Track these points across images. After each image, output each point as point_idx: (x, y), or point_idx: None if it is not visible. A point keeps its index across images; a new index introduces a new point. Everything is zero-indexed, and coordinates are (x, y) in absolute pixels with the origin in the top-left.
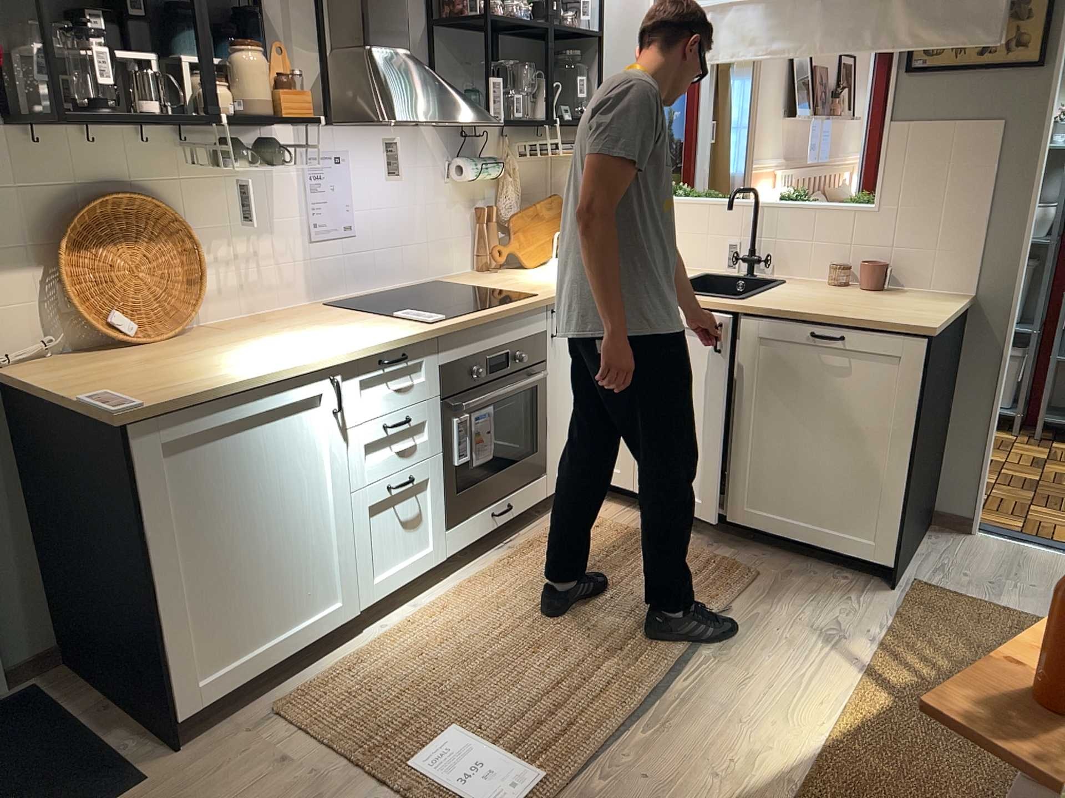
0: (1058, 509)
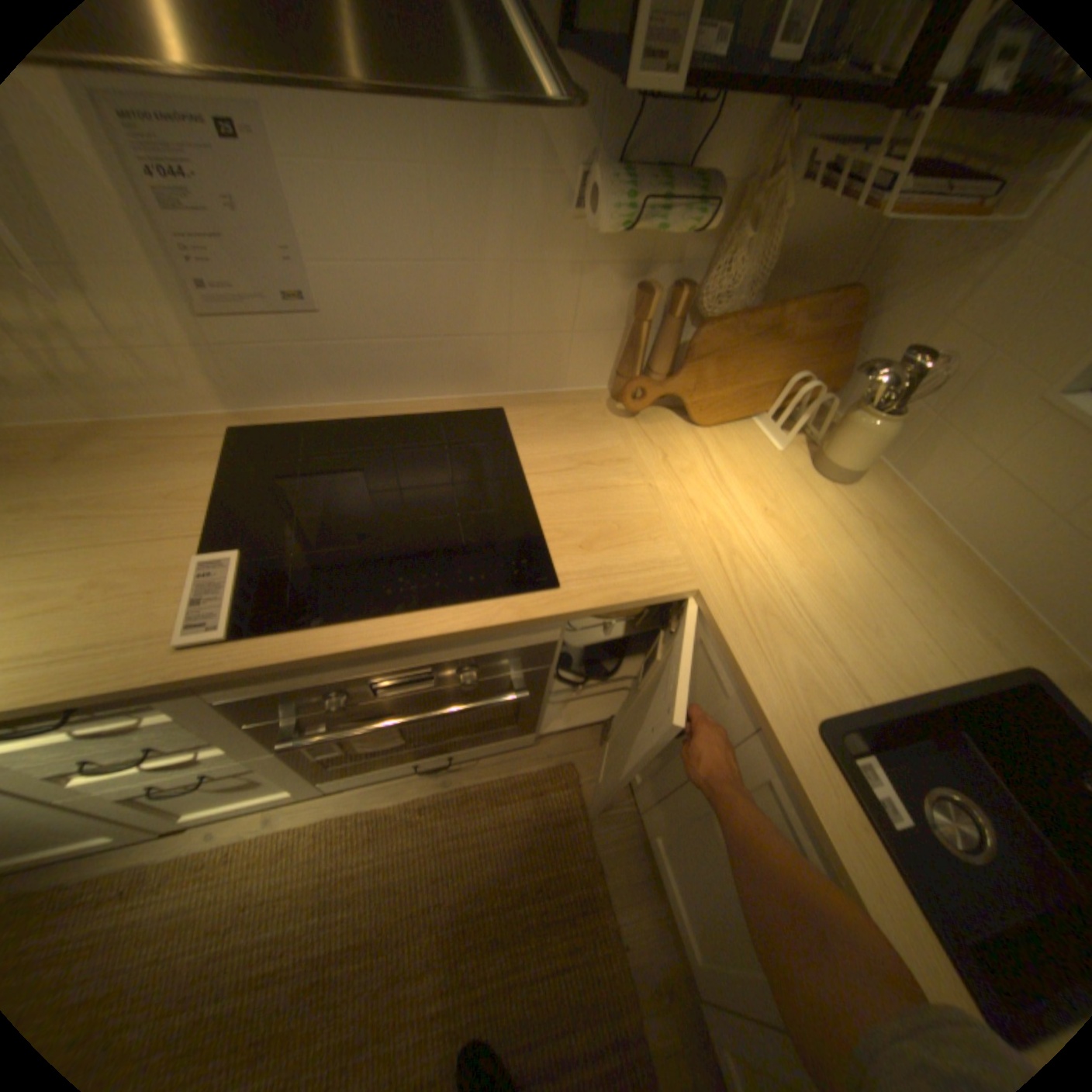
0: None
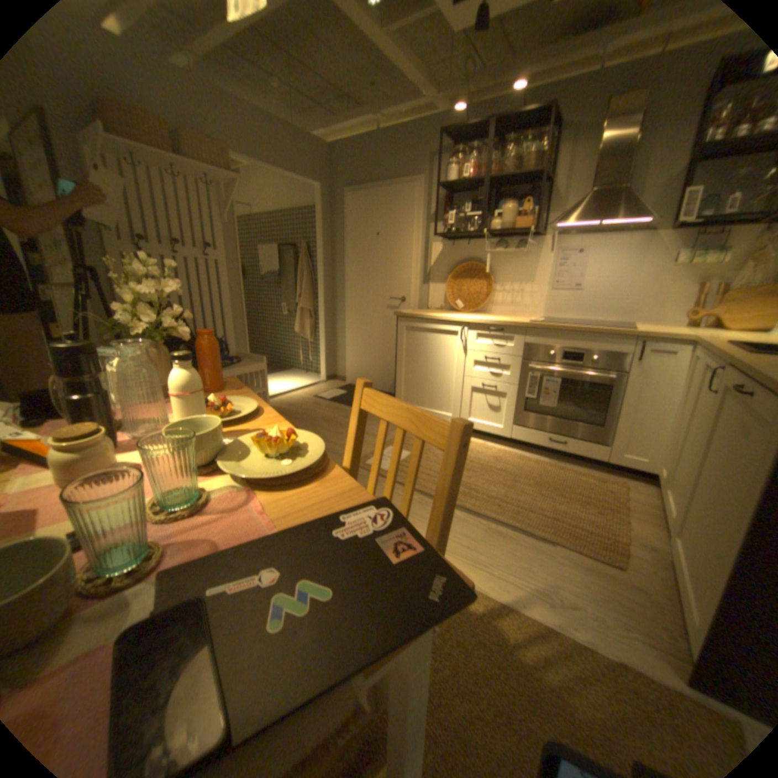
0: None
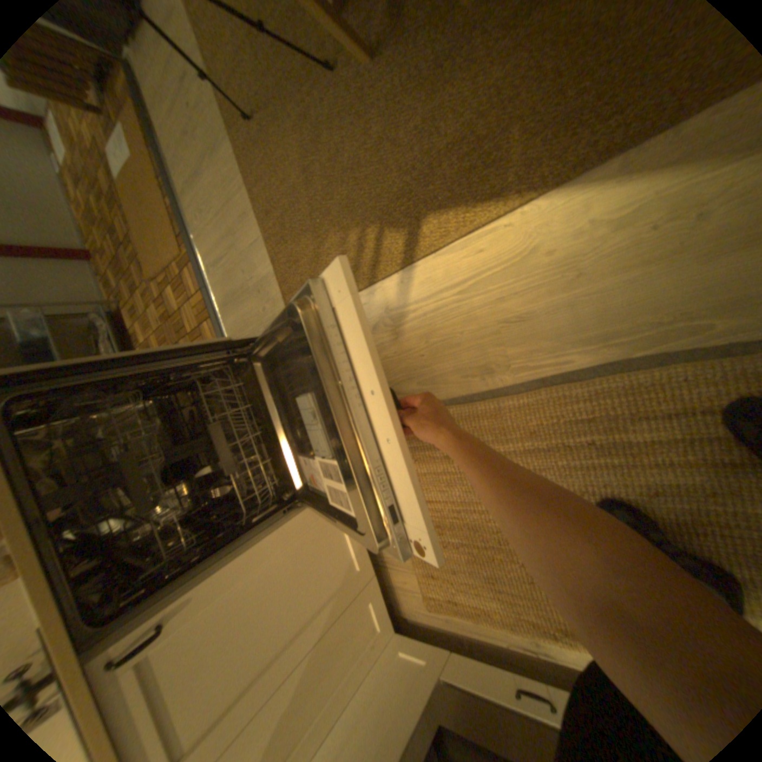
0: (182, 321)
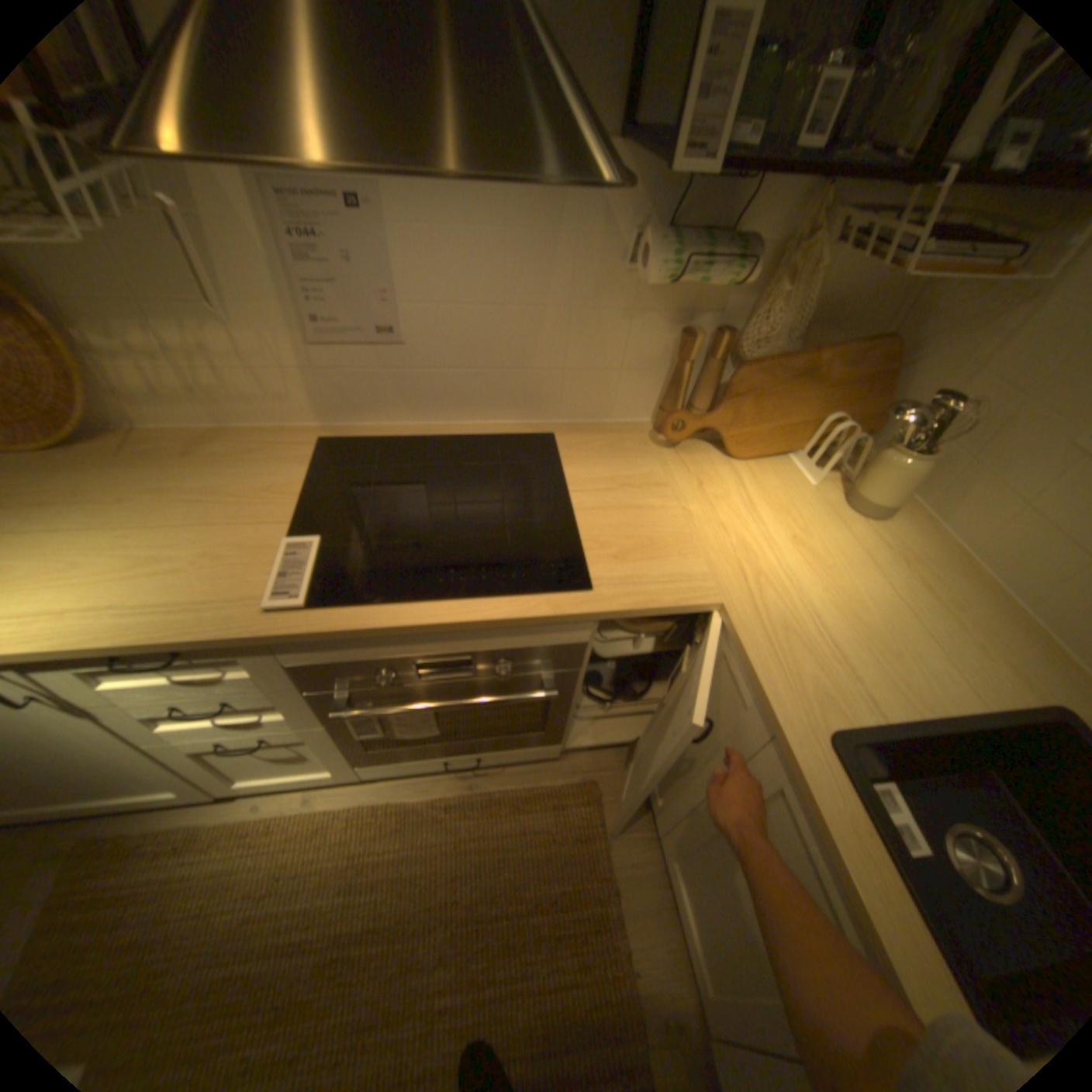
0: None
